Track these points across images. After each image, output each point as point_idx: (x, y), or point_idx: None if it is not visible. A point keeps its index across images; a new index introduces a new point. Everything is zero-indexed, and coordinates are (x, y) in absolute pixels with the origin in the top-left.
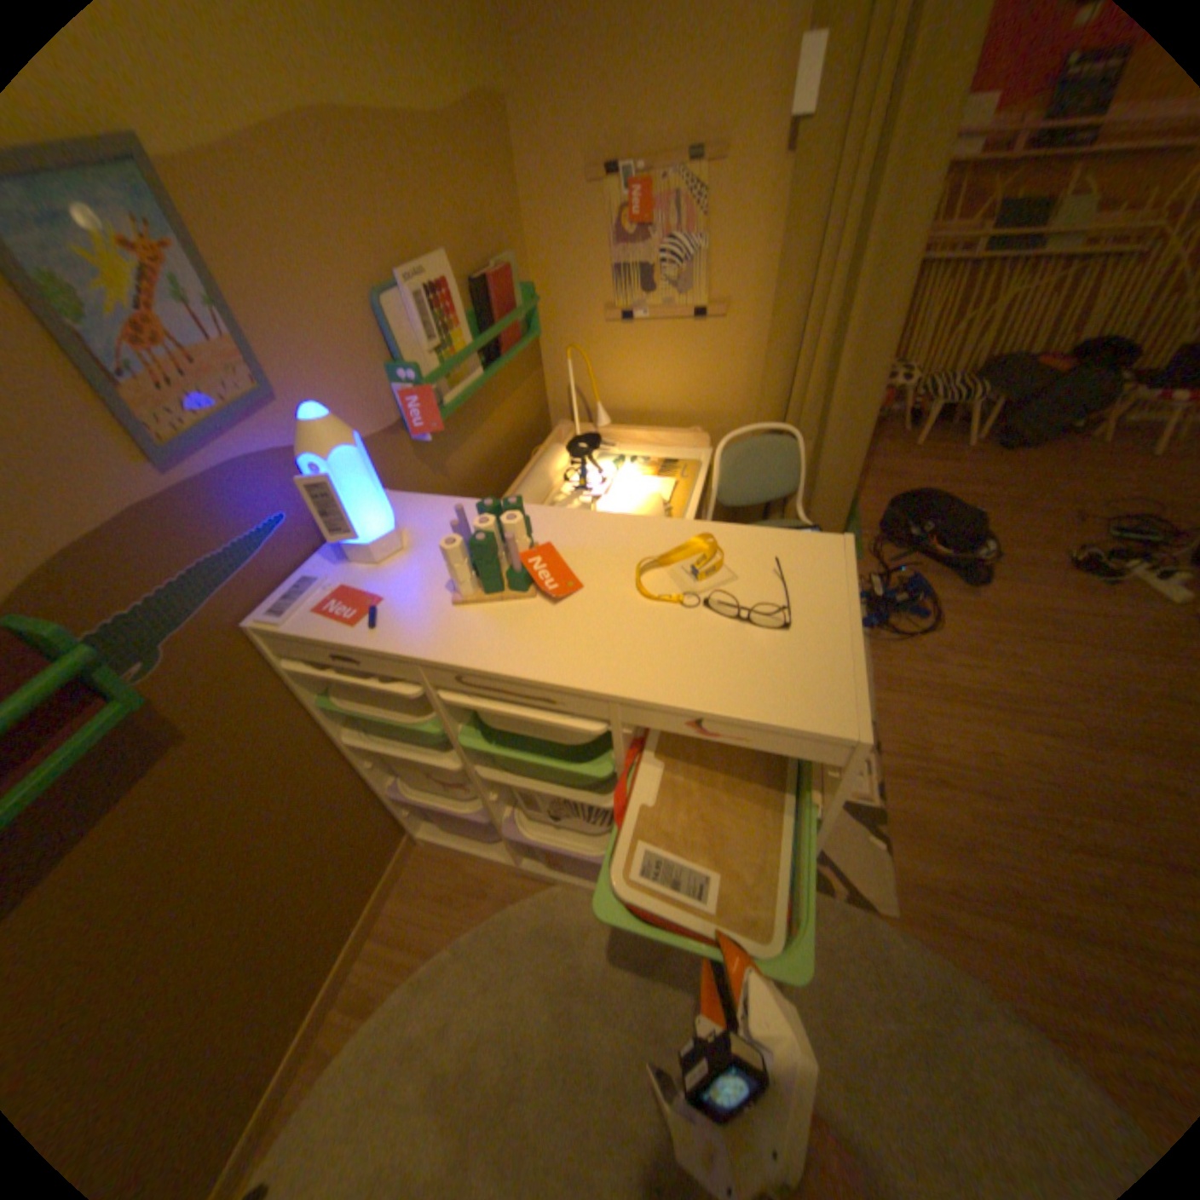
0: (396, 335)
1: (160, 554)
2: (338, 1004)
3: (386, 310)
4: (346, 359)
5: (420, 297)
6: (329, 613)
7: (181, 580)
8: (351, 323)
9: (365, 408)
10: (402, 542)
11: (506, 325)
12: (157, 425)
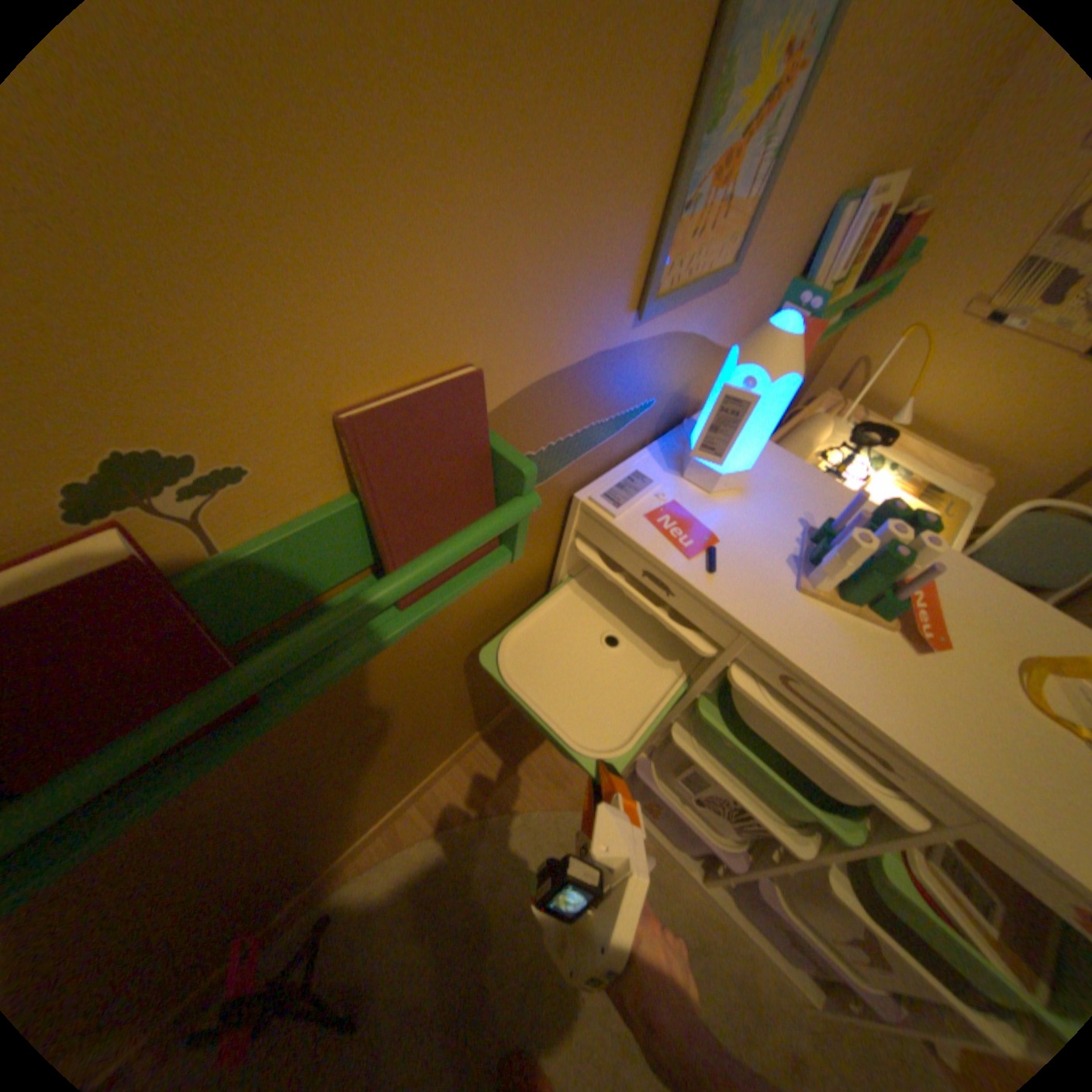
0: (830, 250)
1: (583, 406)
2: (420, 805)
3: (843, 218)
4: (786, 259)
5: (874, 216)
6: (665, 528)
7: (576, 436)
8: (814, 221)
9: (757, 316)
10: (742, 481)
11: (894, 277)
12: (669, 273)
